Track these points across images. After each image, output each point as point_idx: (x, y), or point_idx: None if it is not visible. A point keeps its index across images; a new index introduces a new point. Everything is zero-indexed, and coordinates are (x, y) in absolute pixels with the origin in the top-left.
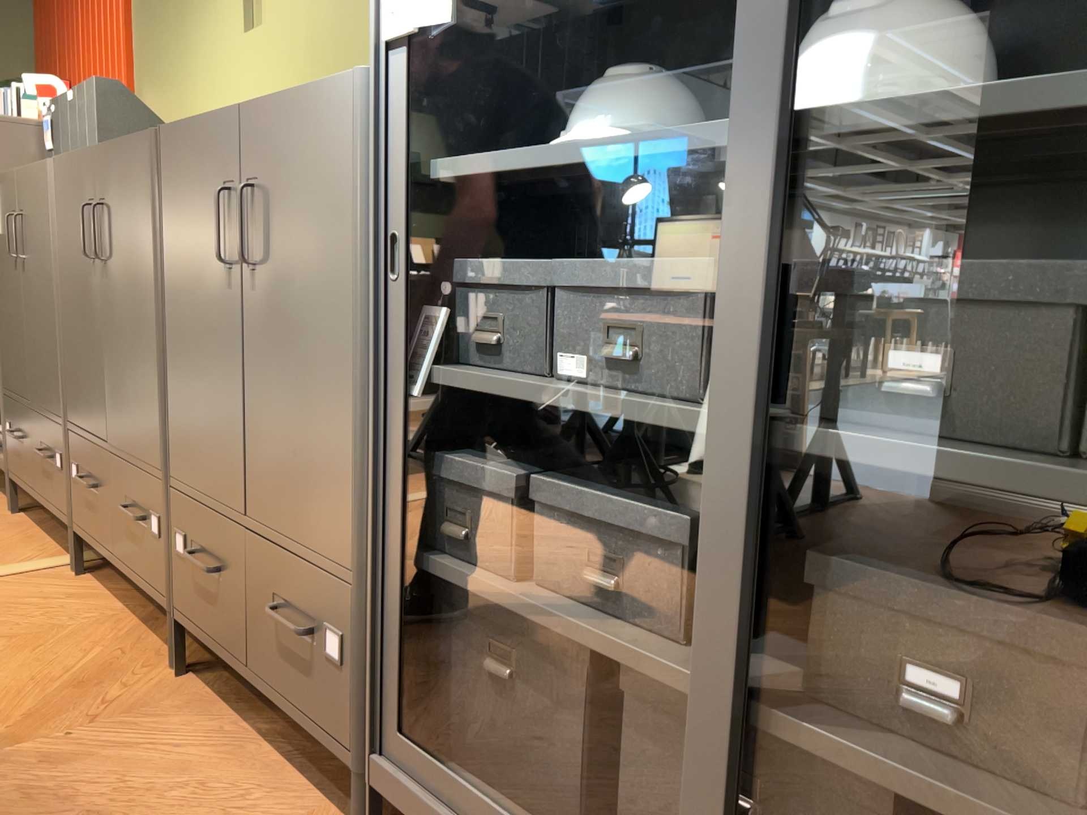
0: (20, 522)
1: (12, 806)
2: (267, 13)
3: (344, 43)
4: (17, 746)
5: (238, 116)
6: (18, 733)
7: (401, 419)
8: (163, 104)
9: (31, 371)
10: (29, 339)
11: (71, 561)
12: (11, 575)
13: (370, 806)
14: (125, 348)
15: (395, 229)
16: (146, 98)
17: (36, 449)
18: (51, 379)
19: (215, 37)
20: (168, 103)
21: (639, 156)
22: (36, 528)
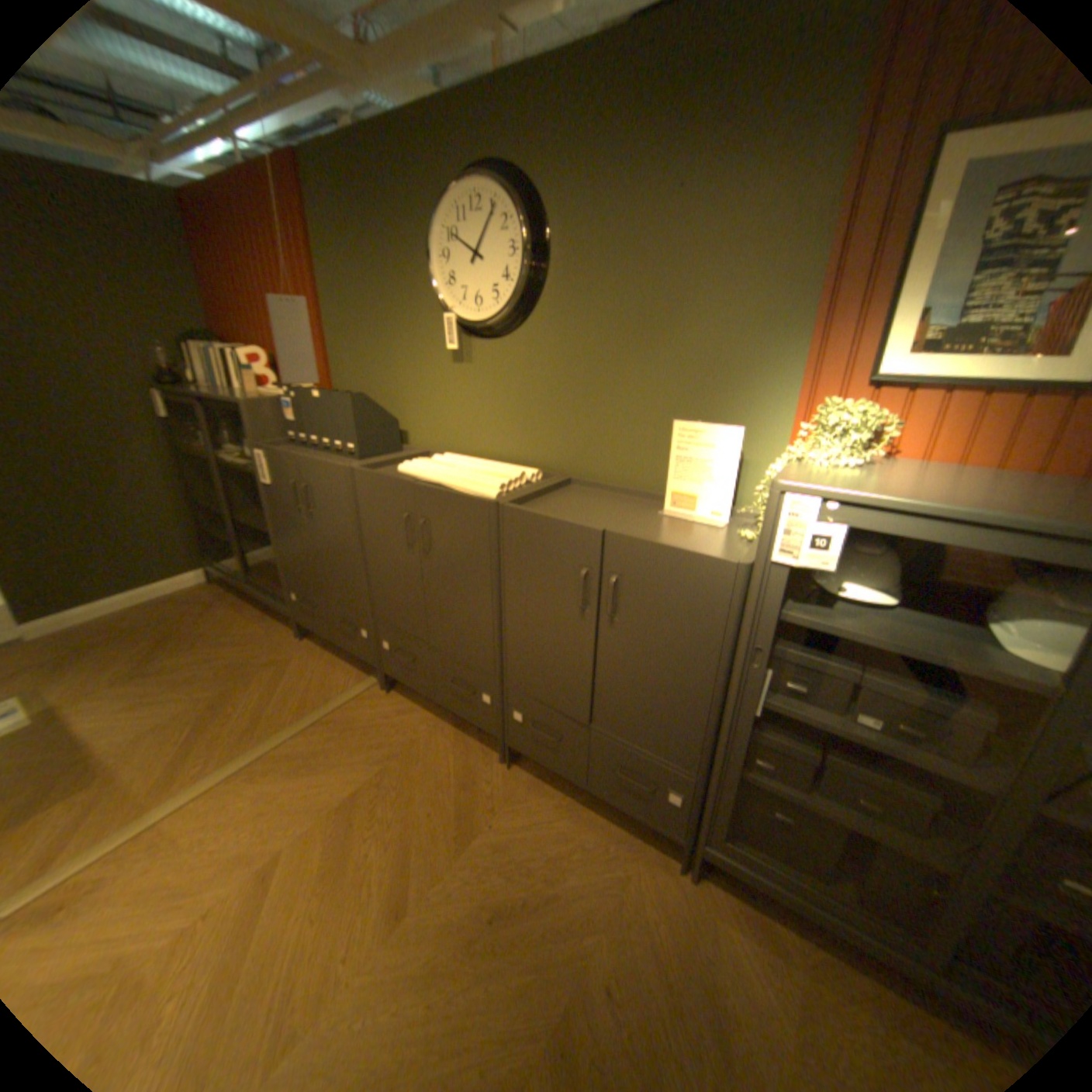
0: (310, 648)
1: (502, 881)
2: (477, 356)
3: (558, 400)
4: (469, 839)
5: (601, 536)
6: (461, 829)
7: (749, 726)
8: (361, 381)
9: (323, 576)
10: (319, 558)
11: (374, 682)
12: (349, 700)
13: (697, 862)
14: (453, 605)
15: (759, 648)
16: (342, 371)
17: (331, 618)
18: (352, 589)
19: (419, 354)
20: (367, 382)
21: (954, 669)
22: (324, 653)
